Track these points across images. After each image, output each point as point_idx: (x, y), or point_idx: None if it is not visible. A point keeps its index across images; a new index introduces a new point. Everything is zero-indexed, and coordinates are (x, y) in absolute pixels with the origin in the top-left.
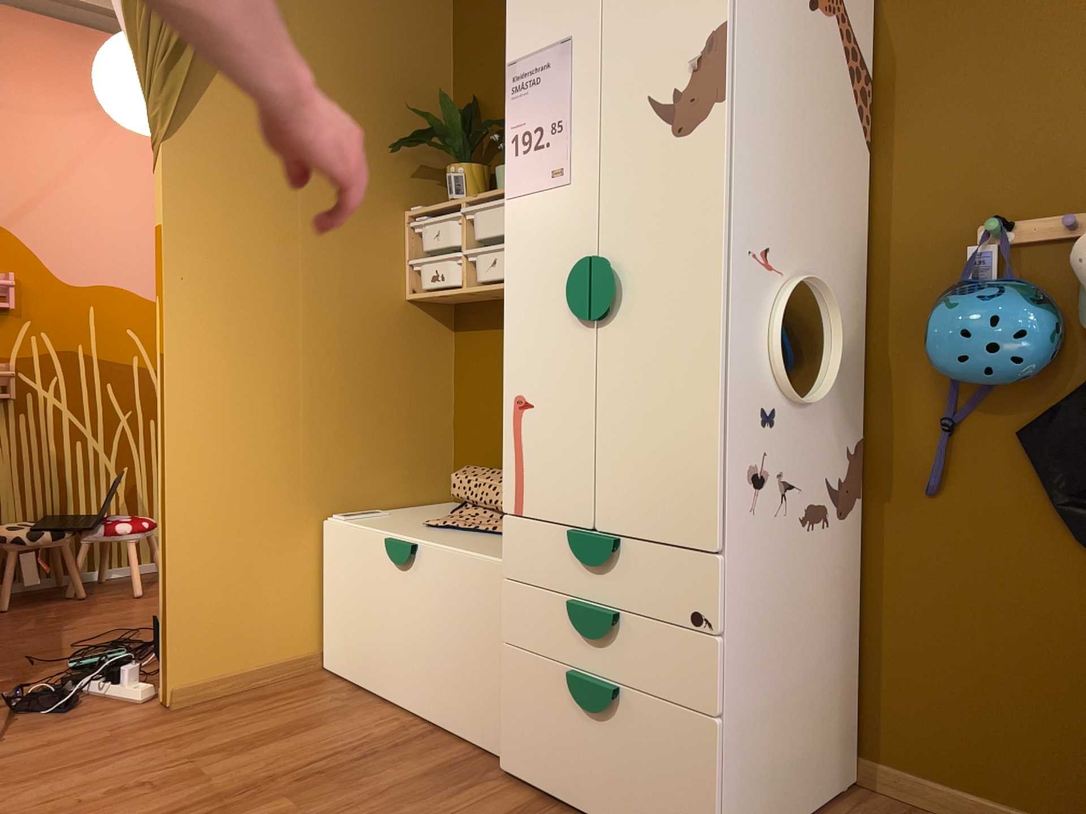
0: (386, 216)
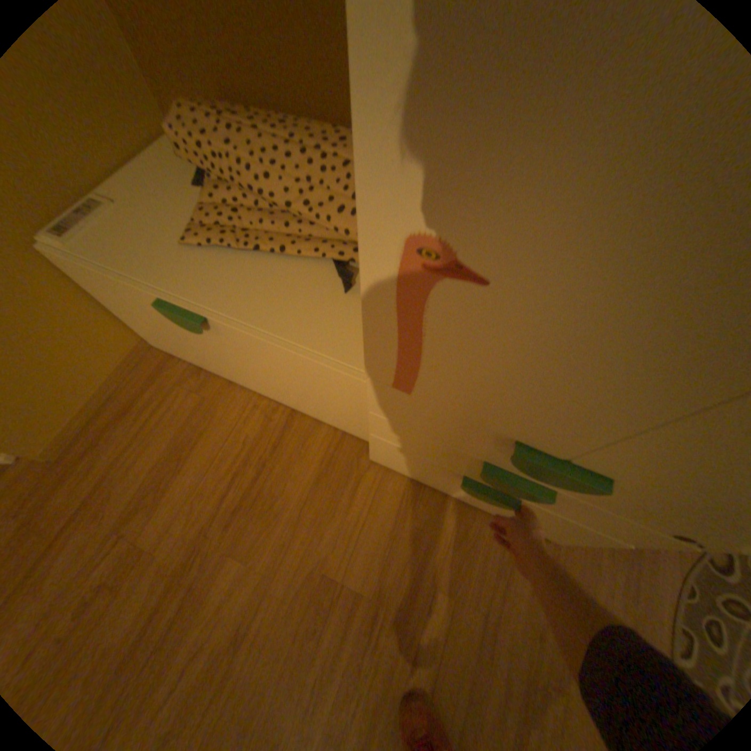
0: None
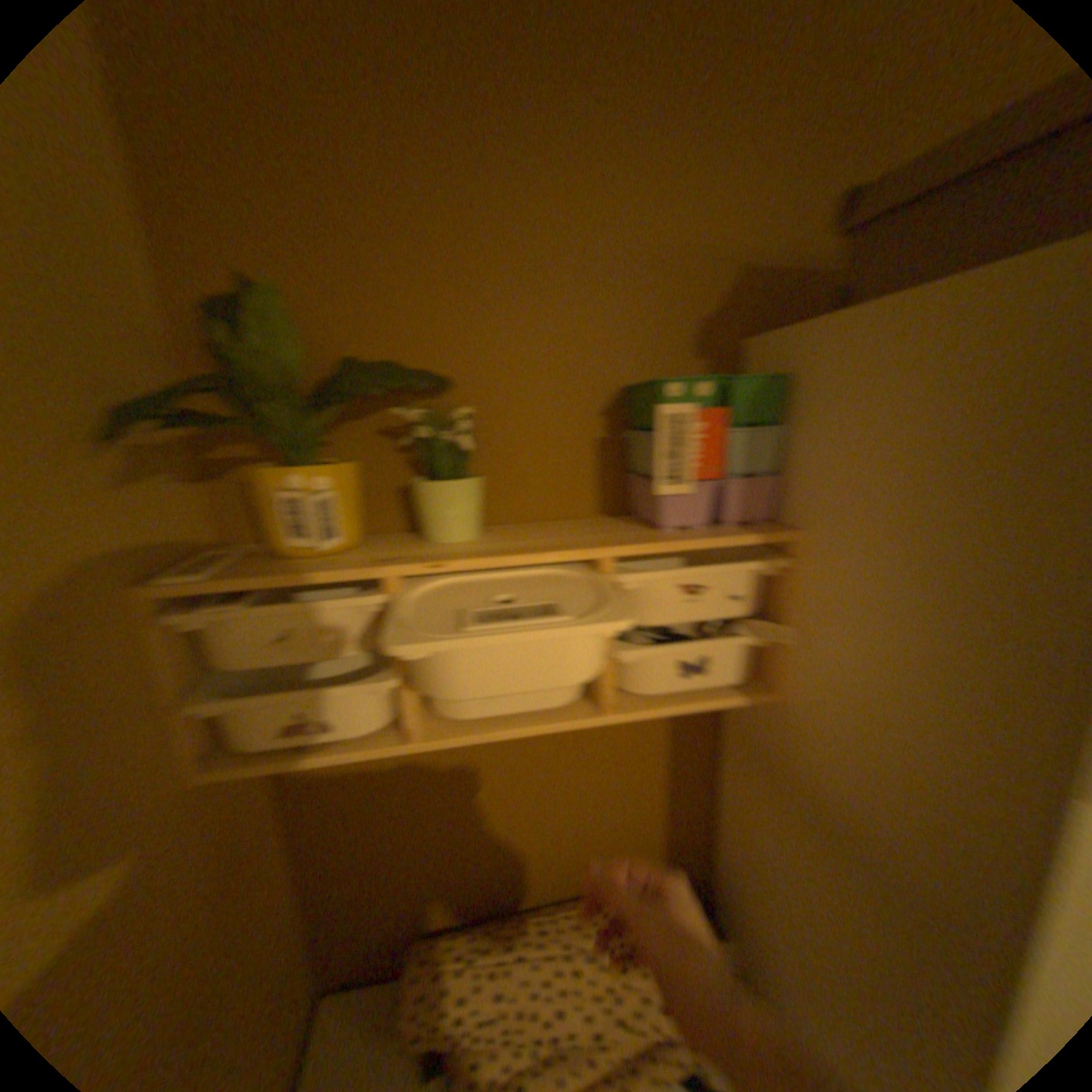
0: (95, 630)
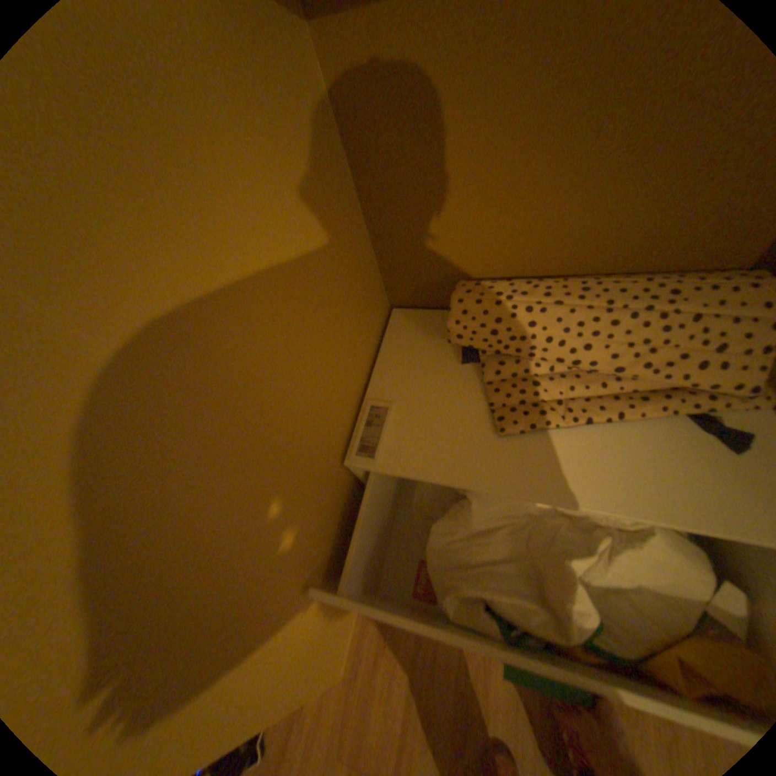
0: None
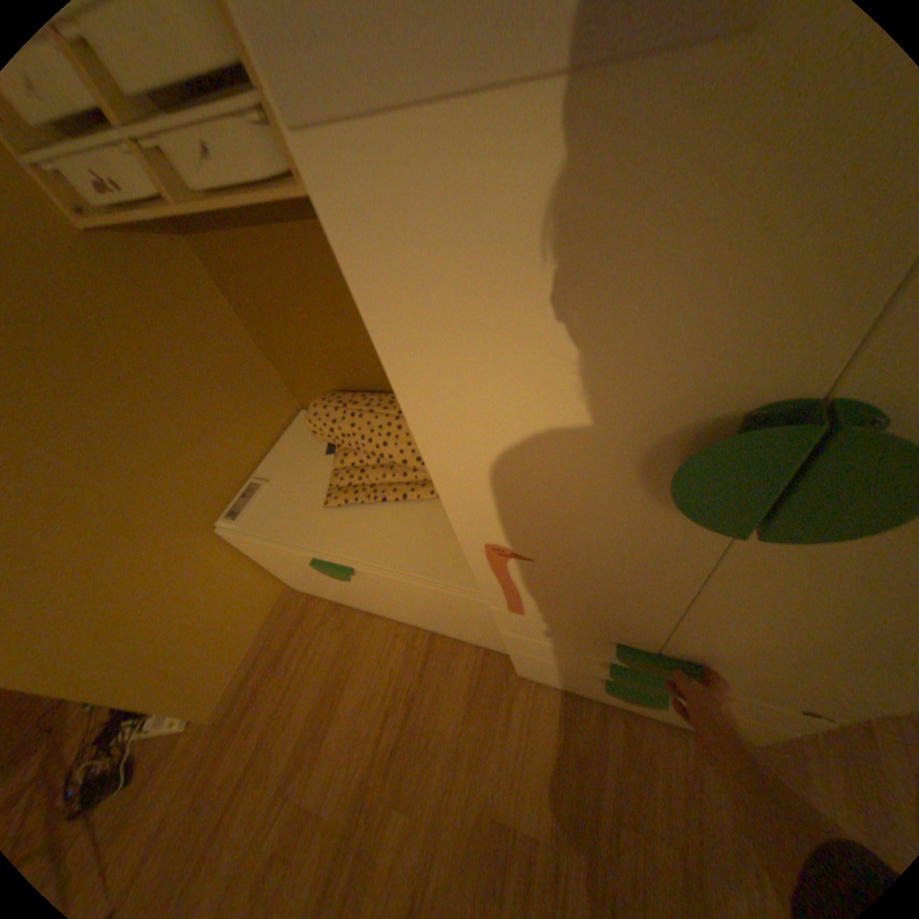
0: None
